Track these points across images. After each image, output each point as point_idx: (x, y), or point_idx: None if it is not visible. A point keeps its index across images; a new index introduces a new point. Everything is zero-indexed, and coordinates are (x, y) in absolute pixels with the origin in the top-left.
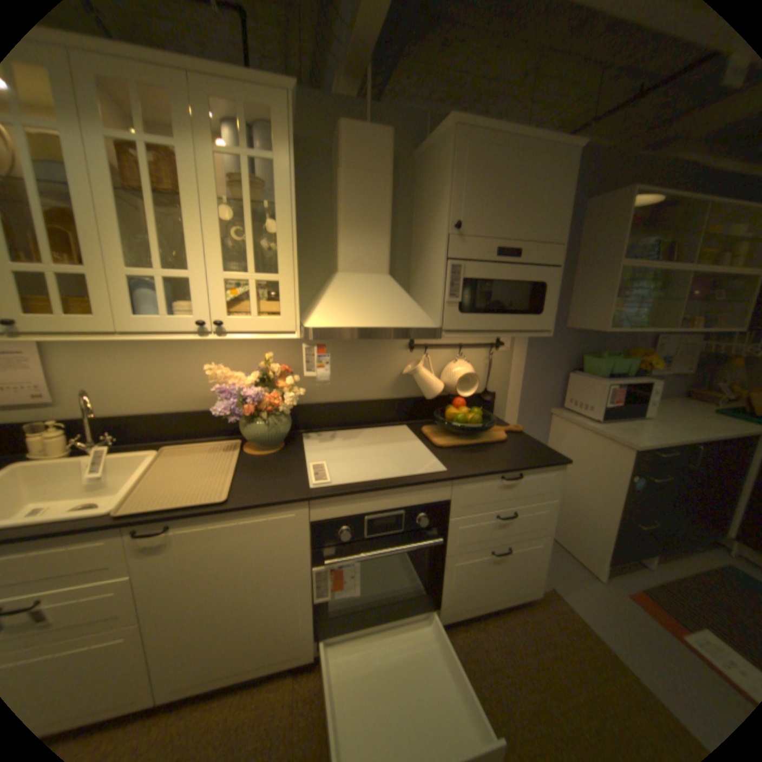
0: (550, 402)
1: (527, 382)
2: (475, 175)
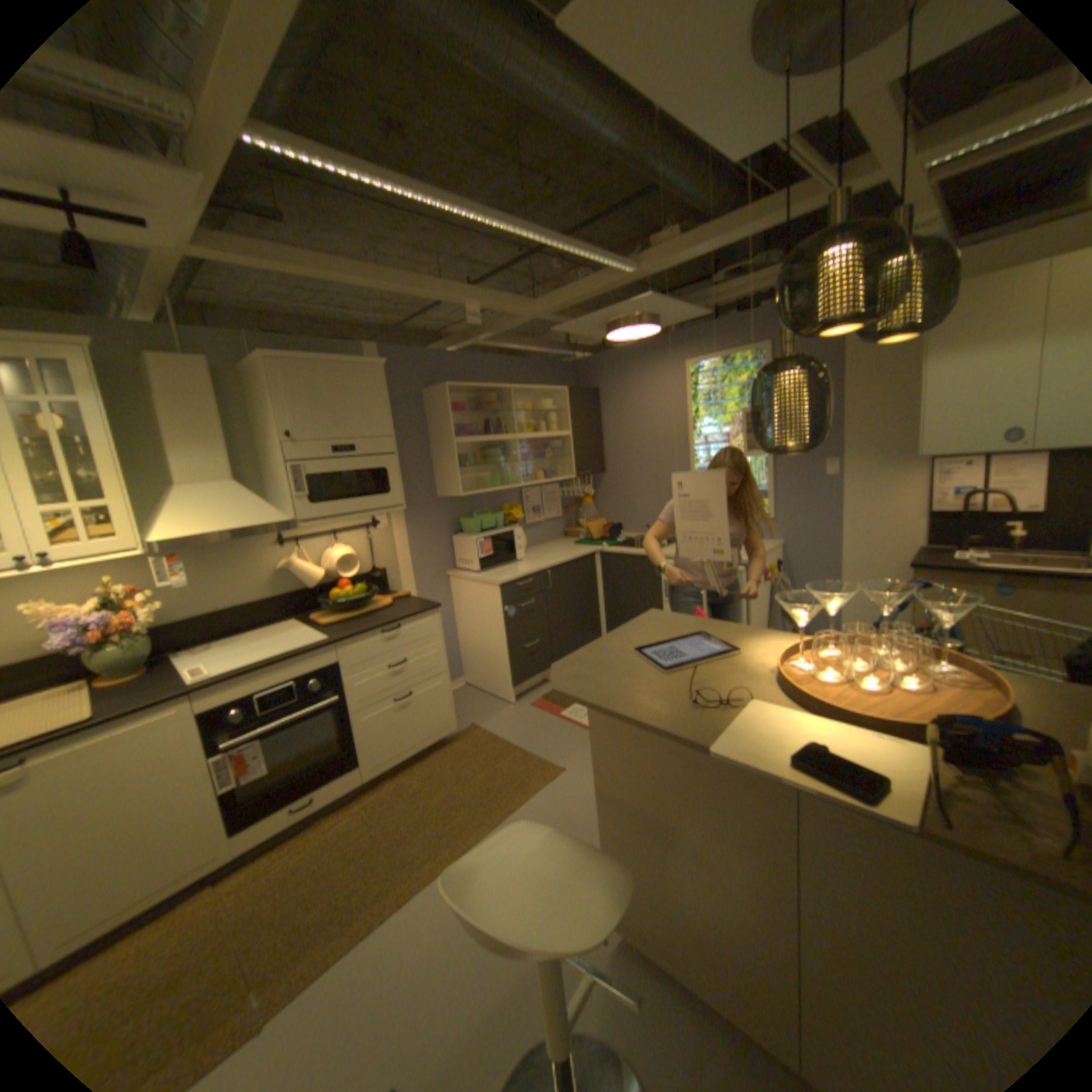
0: (443, 566)
1: (415, 552)
2: (293, 395)
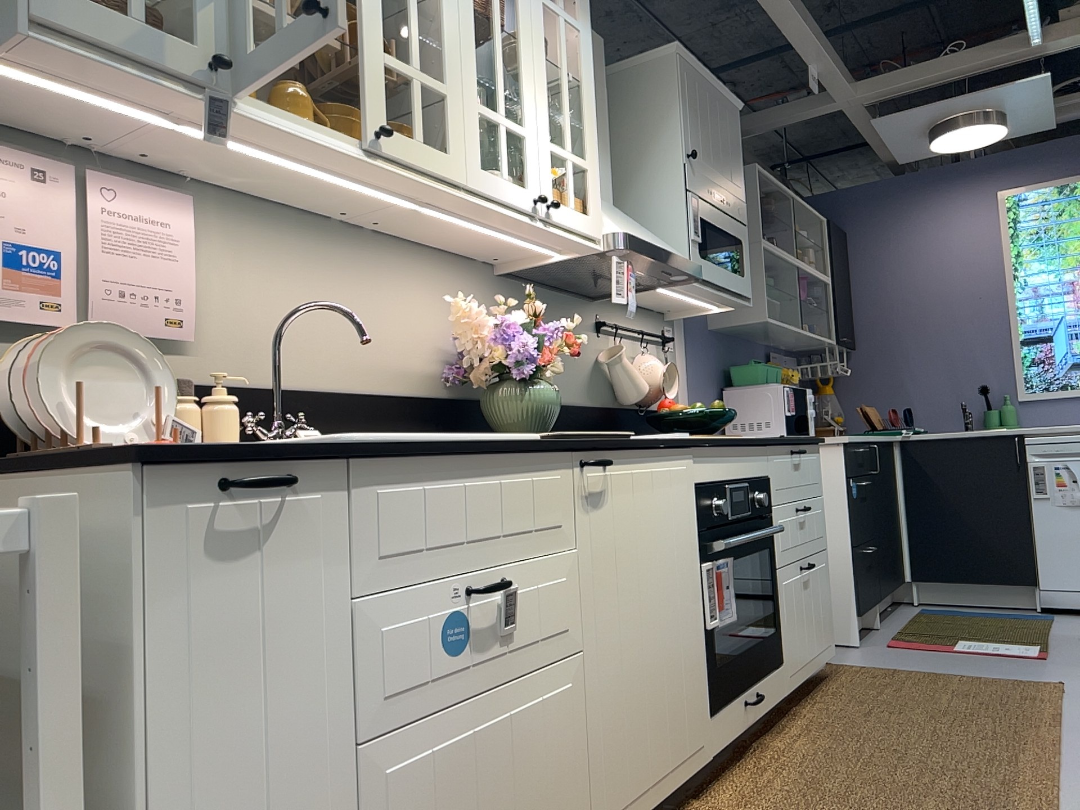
0: None
1: (694, 400)
2: (693, 110)
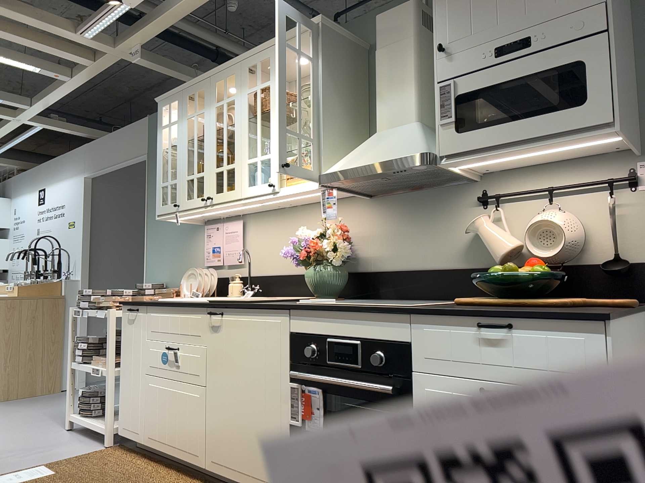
0: None
1: None
2: None
